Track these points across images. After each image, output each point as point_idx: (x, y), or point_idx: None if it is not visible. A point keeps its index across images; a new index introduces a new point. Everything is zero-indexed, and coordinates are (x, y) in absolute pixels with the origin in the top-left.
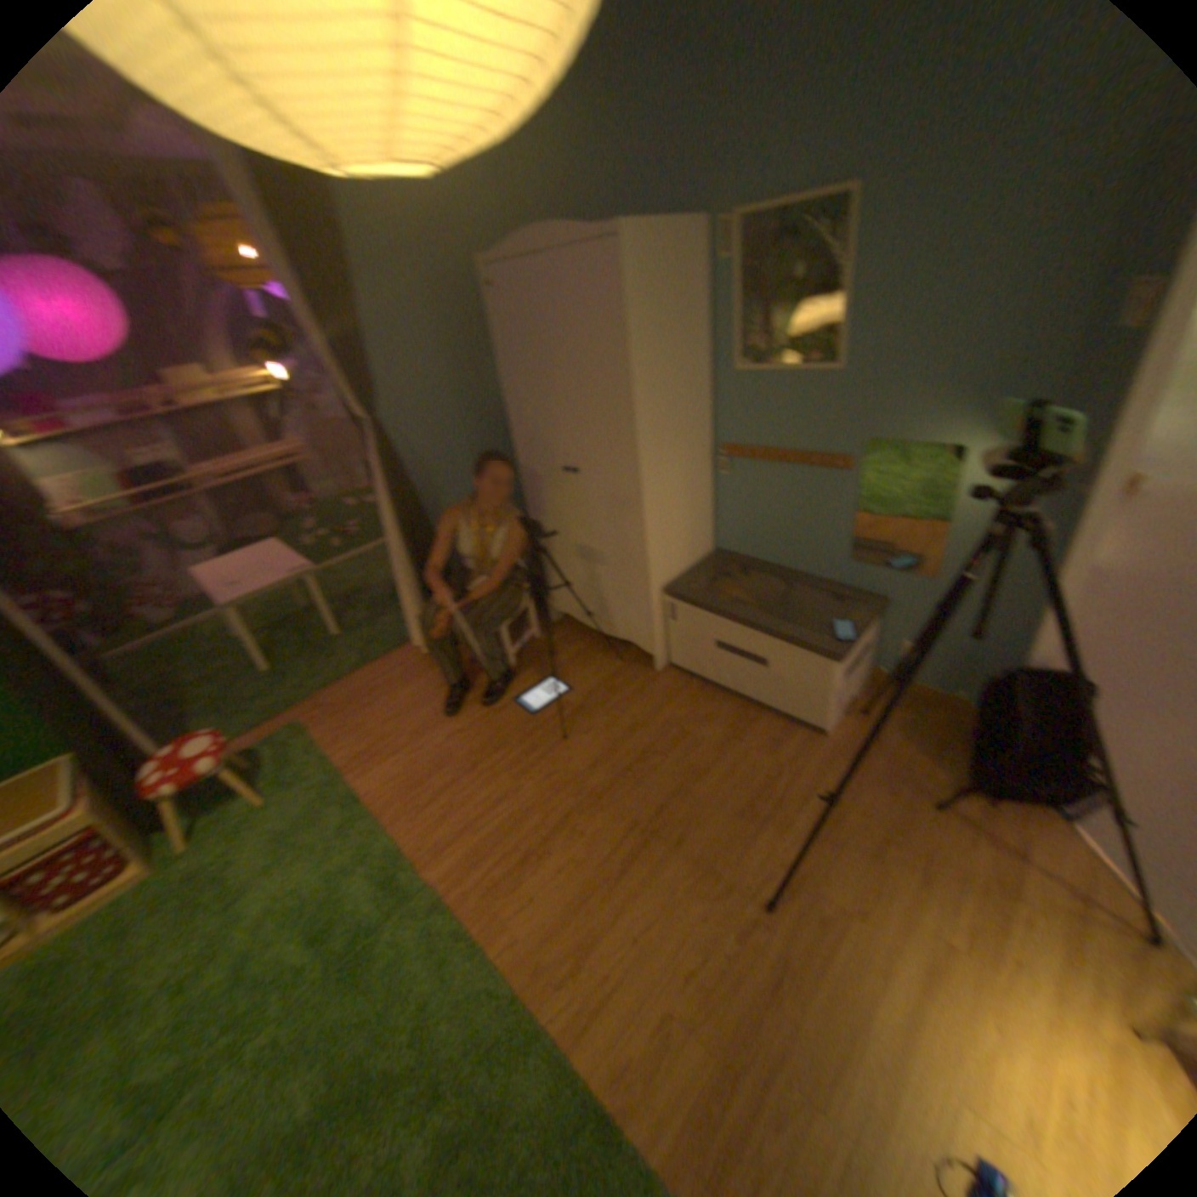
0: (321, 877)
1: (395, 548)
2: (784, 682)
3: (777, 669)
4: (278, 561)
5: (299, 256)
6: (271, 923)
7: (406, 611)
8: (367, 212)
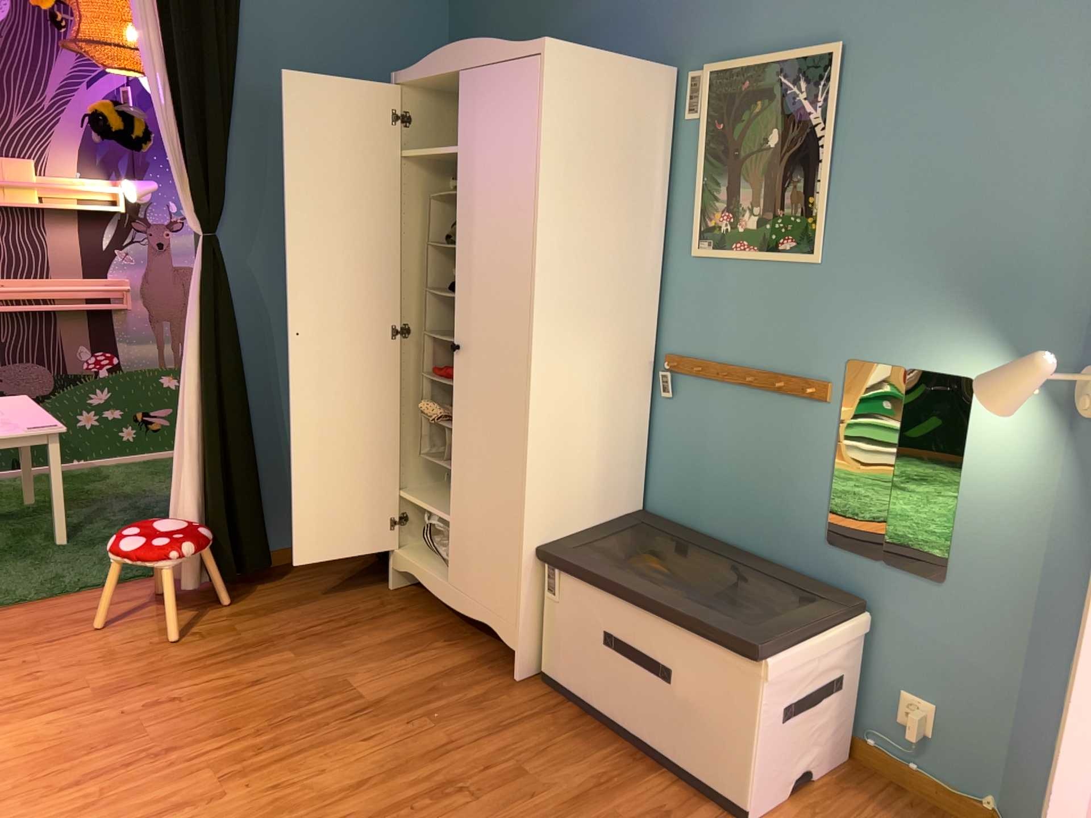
0: None
1: (190, 415)
2: (697, 709)
3: (688, 685)
4: (32, 416)
5: (185, 31)
6: None
7: (177, 513)
8: (289, 12)
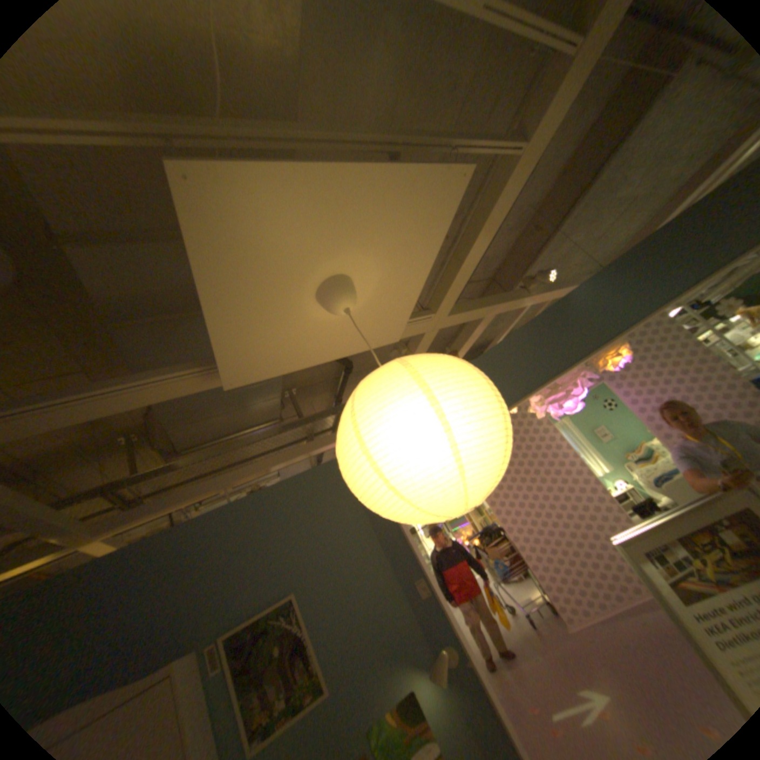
0: None
1: None
2: None
3: None
4: None
5: None
6: None
7: None
8: None
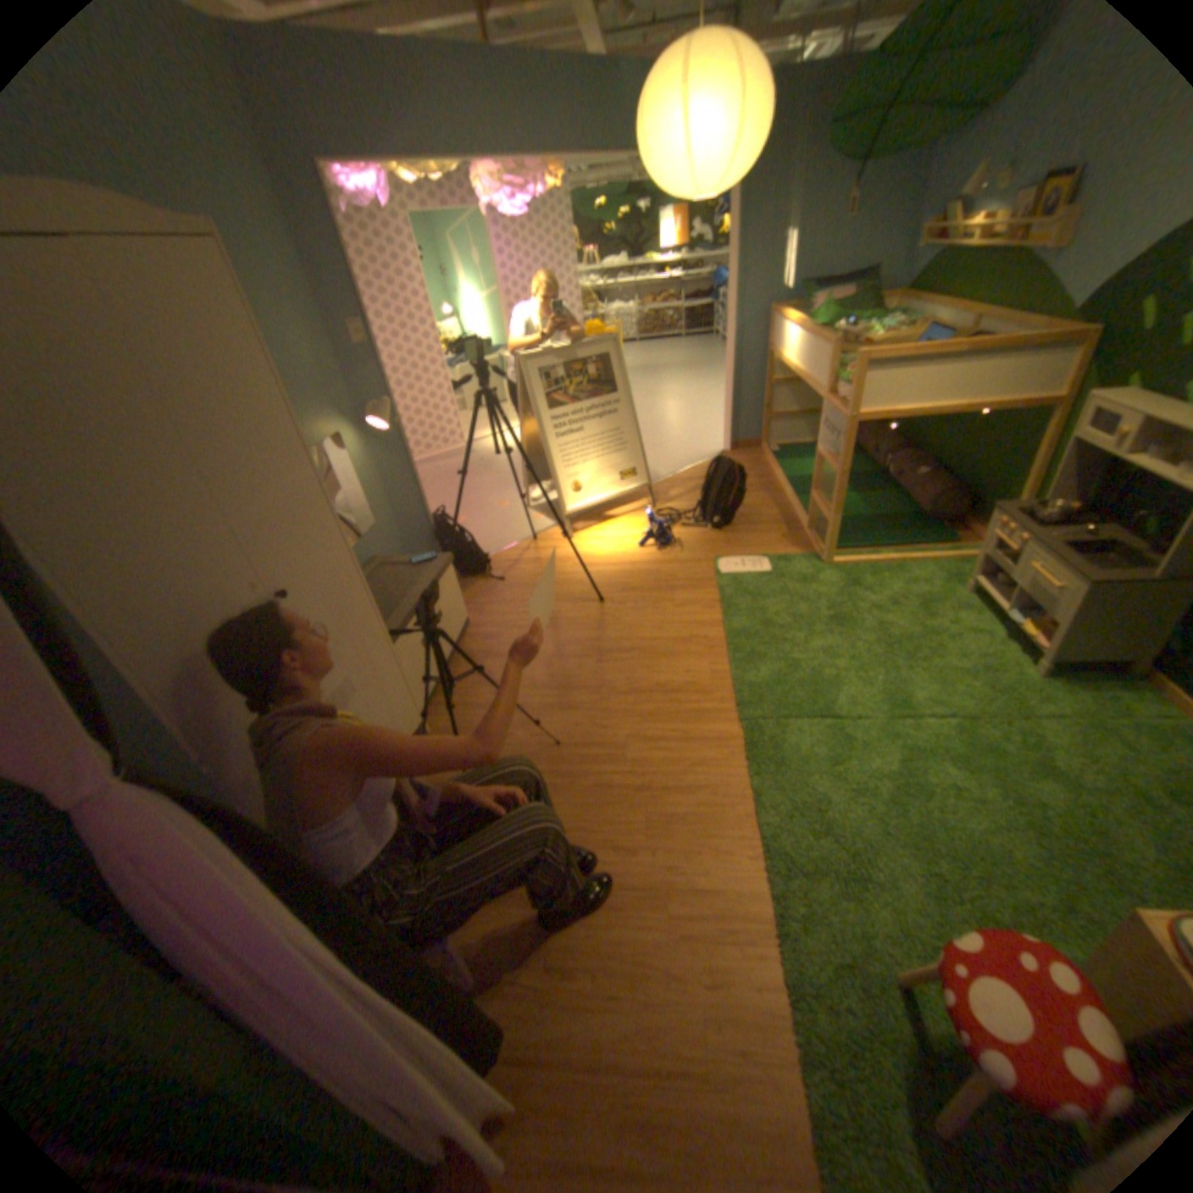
0: (817, 794)
1: (379, 1020)
2: (448, 610)
3: (443, 606)
4: None
5: None
6: (869, 788)
7: (464, 1094)
8: None
